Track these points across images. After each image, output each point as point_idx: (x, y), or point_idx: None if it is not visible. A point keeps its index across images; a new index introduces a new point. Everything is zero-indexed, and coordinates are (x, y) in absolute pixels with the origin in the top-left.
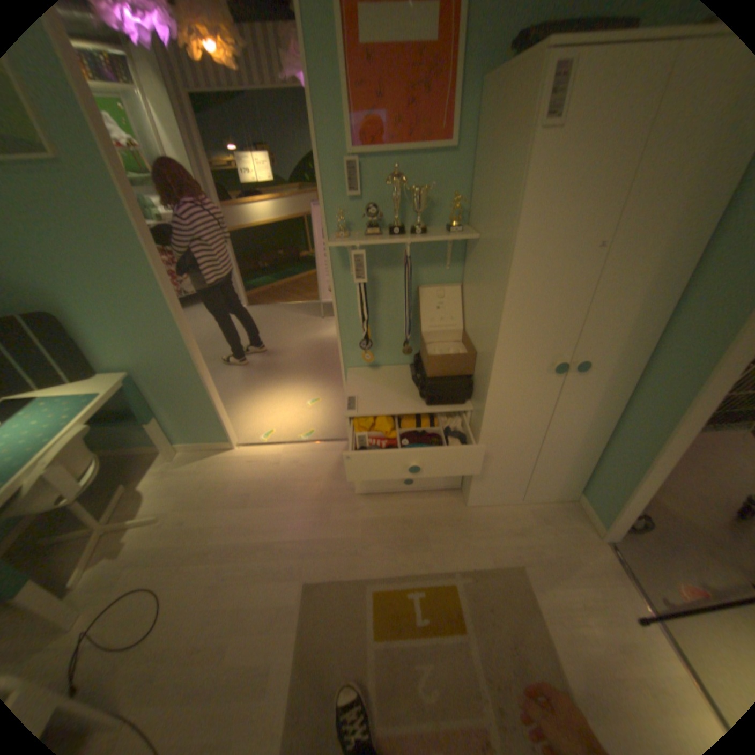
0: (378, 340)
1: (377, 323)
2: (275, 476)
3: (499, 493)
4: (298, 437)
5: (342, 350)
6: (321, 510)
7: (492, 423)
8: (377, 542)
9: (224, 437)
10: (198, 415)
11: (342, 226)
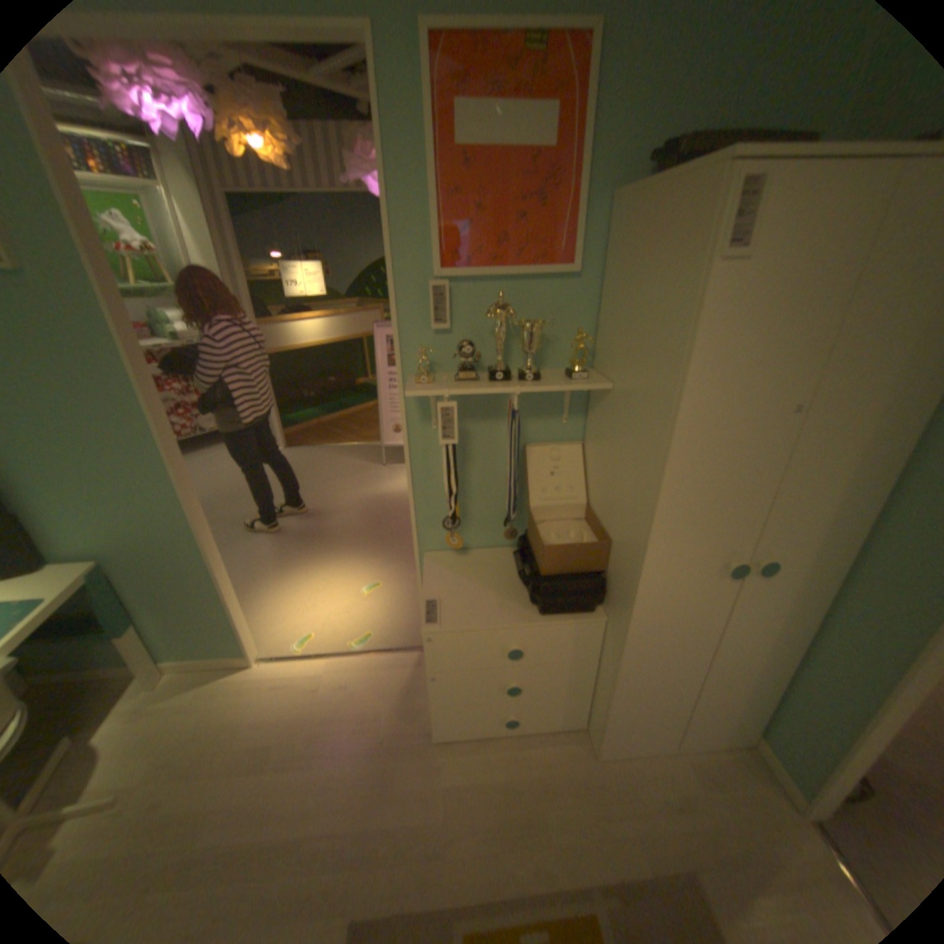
0: (468, 514)
1: (467, 491)
2: (312, 713)
3: (646, 742)
4: (348, 646)
5: (417, 528)
6: (381, 773)
7: (640, 647)
8: (468, 832)
9: (238, 650)
10: (199, 619)
11: (423, 365)
